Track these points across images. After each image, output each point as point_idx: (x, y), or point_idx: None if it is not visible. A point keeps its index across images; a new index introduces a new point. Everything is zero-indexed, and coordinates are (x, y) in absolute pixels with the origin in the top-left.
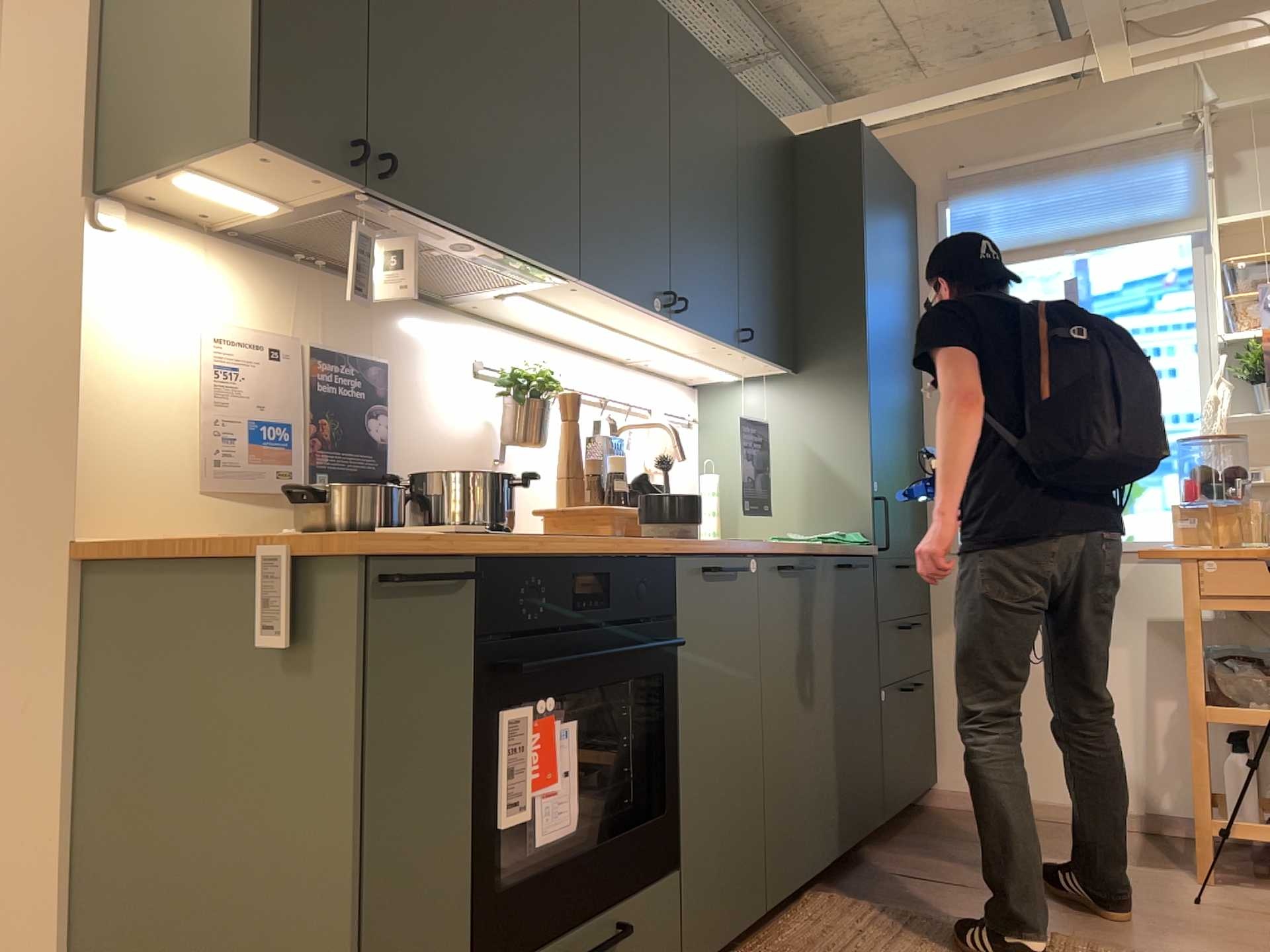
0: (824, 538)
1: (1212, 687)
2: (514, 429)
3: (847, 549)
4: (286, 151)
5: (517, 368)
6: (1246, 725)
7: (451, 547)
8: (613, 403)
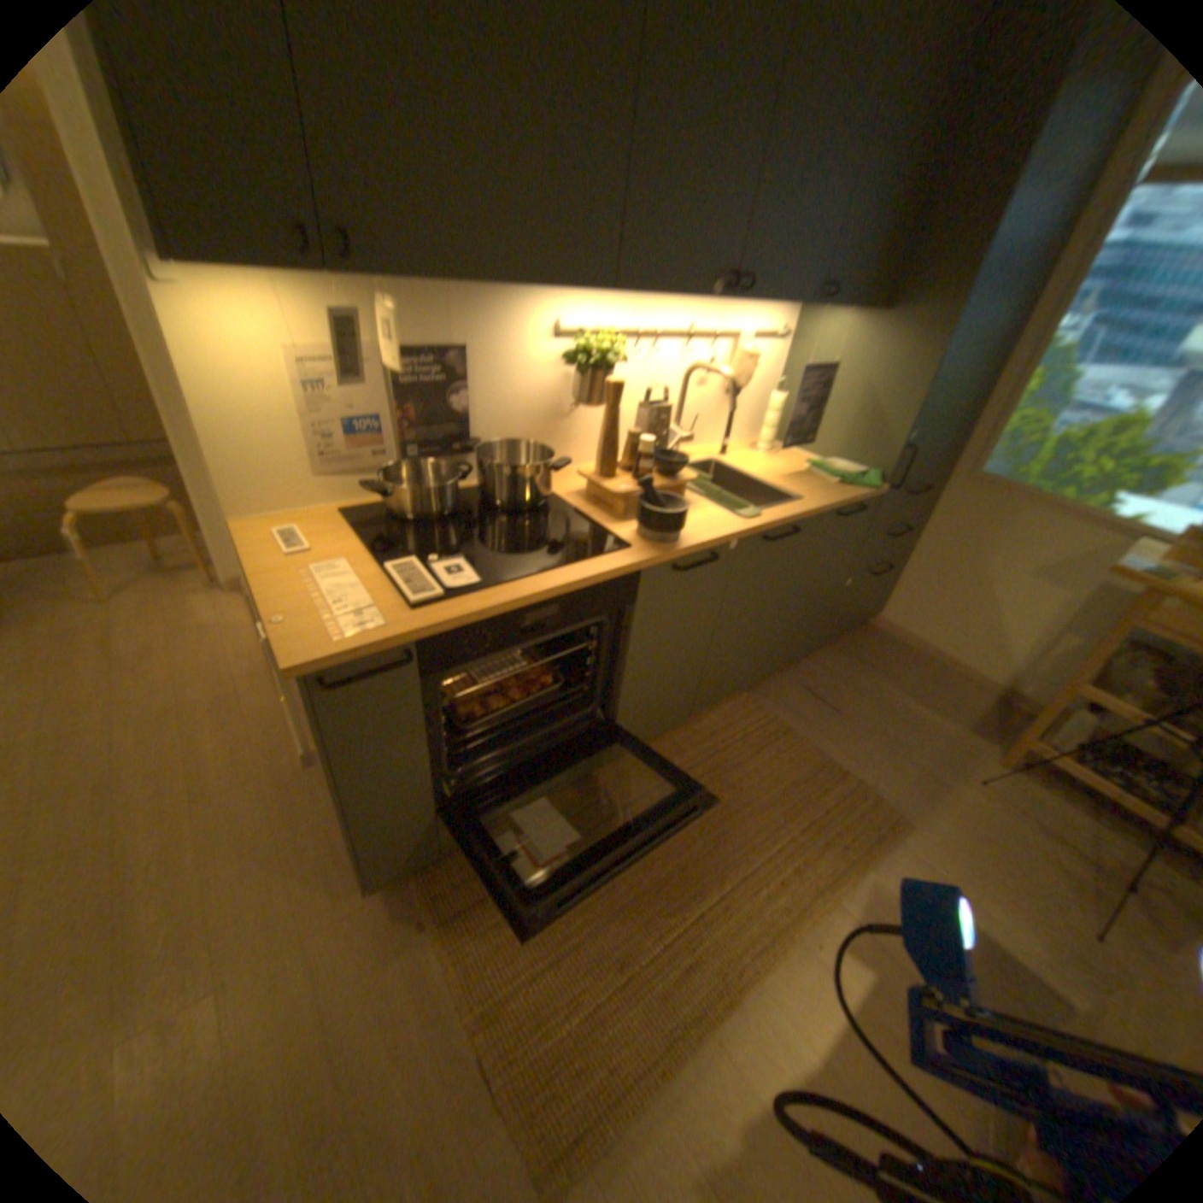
0: (842, 475)
1: (1106, 669)
2: (579, 391)
3: (852, 495)
4: (214, 257)
5: (586, 337)
6: (1108, 710)
7: (386, 645)
8: (700, 333)
